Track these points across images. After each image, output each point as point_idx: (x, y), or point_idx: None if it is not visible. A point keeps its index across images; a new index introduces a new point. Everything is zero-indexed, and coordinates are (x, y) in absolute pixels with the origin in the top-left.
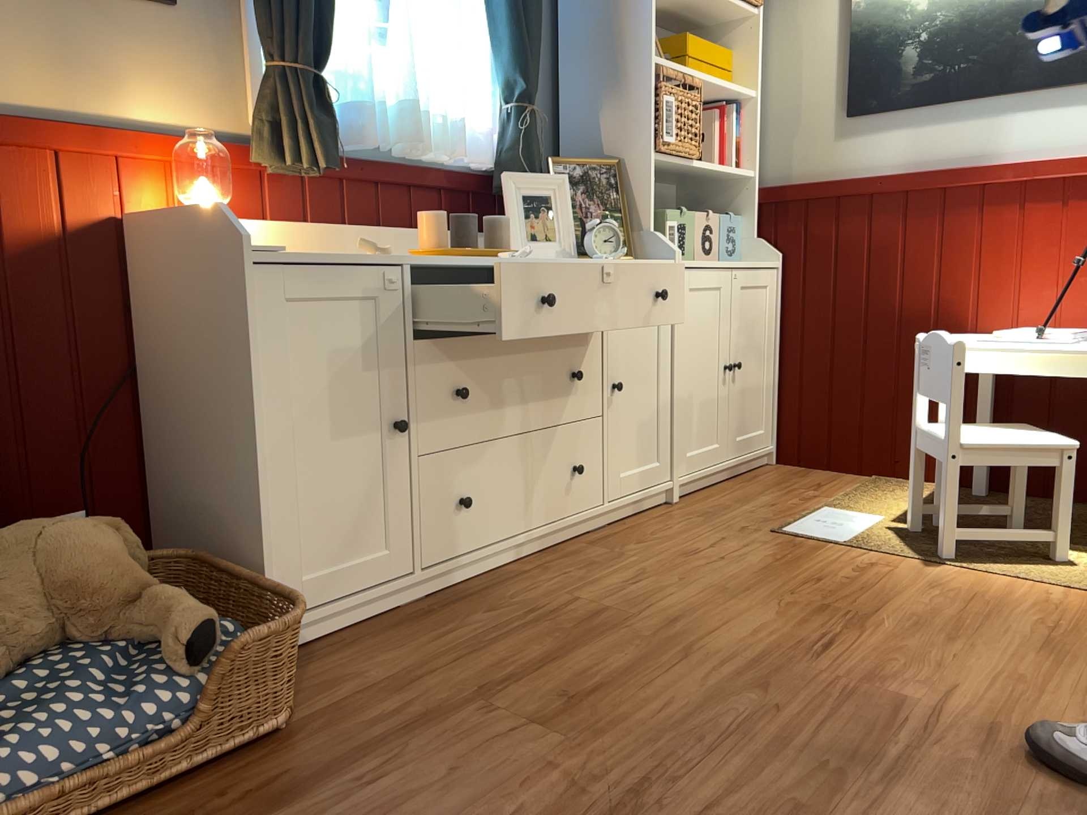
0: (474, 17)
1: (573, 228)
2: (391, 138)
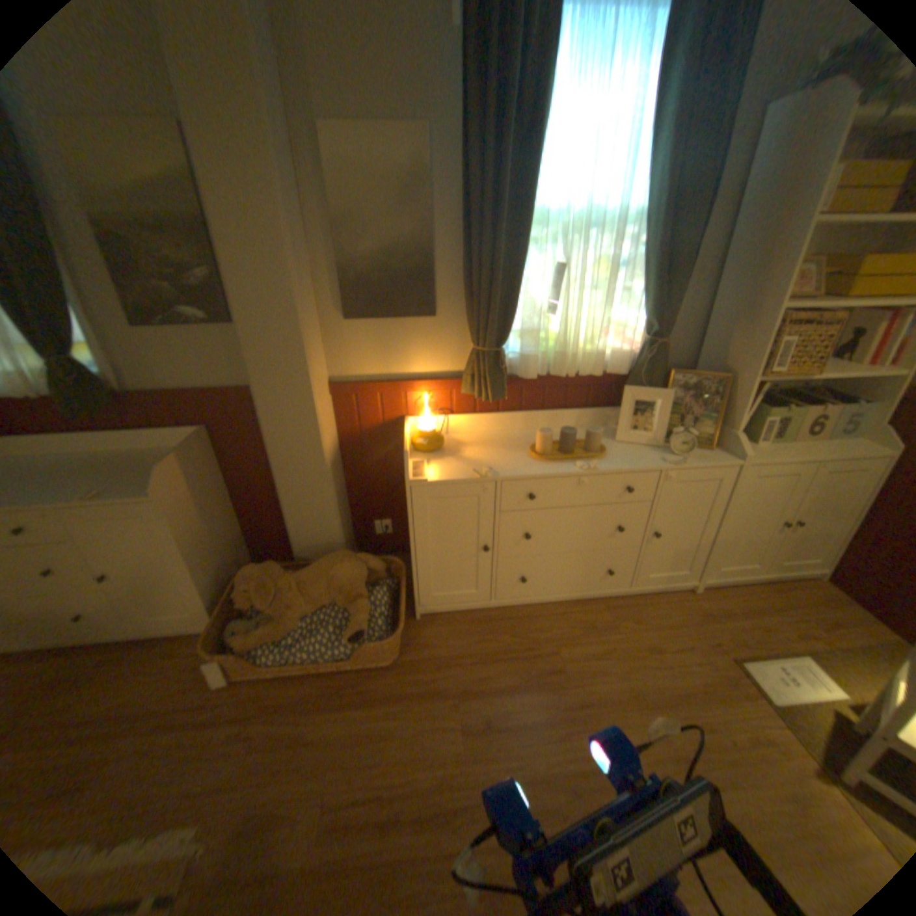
0: (635, 275)
1: (665, 426)
2: (550, 366)
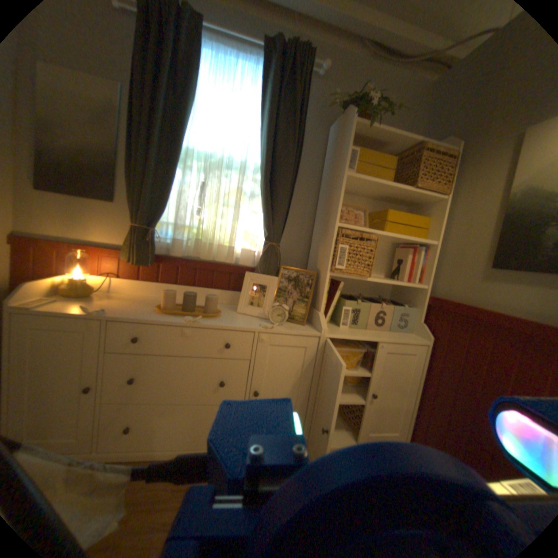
0: (258, 202)
1: (271, 304)
2: (197, 253)
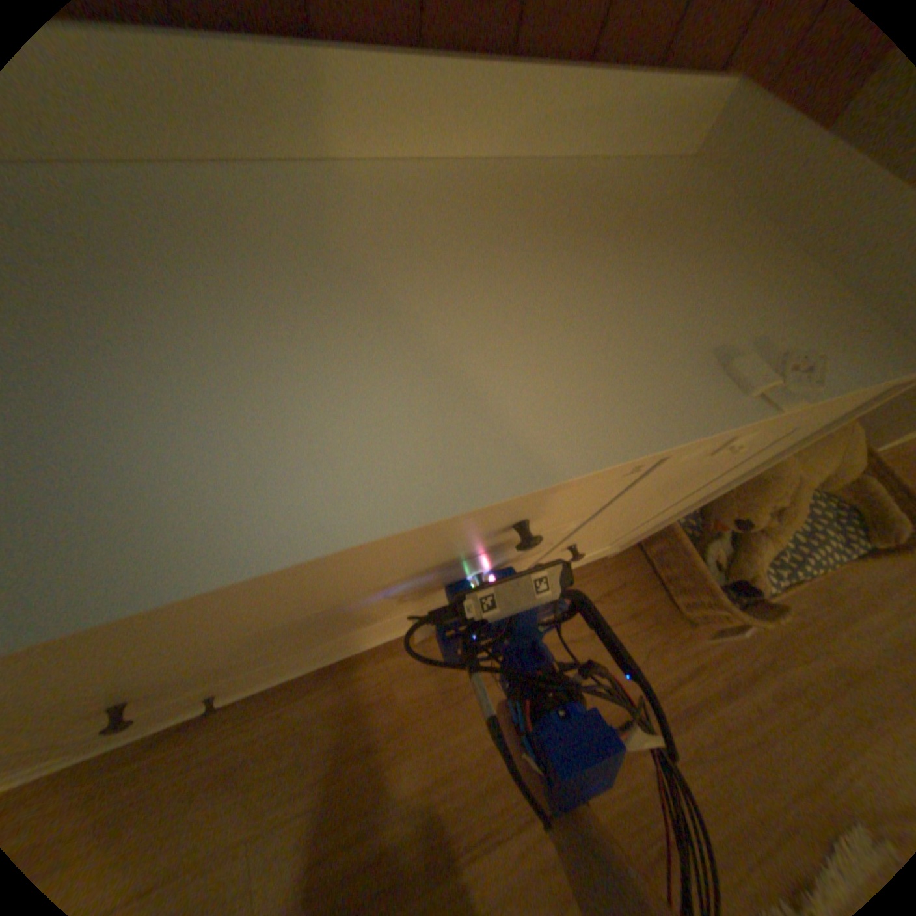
0: None
1: None
2: None
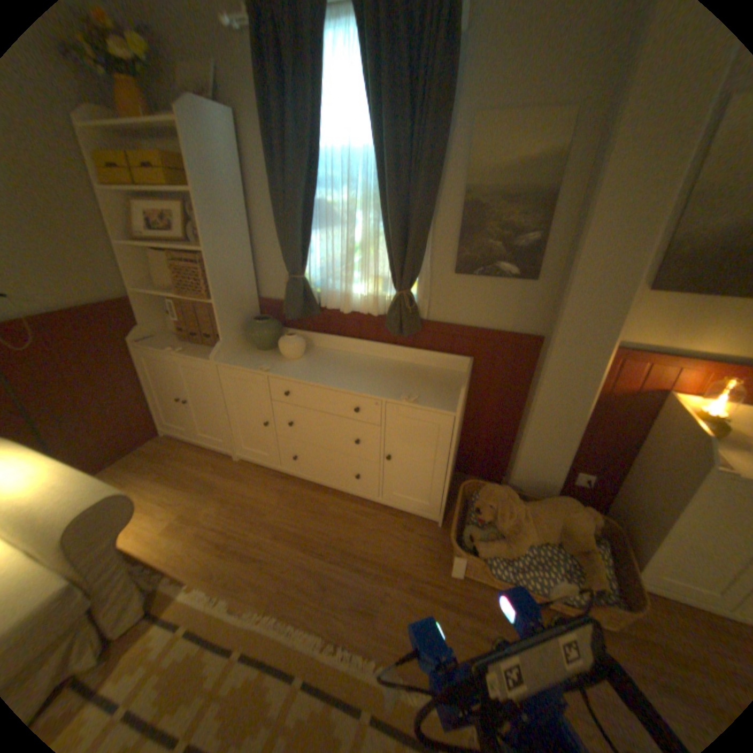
0: None
1: None
2: None
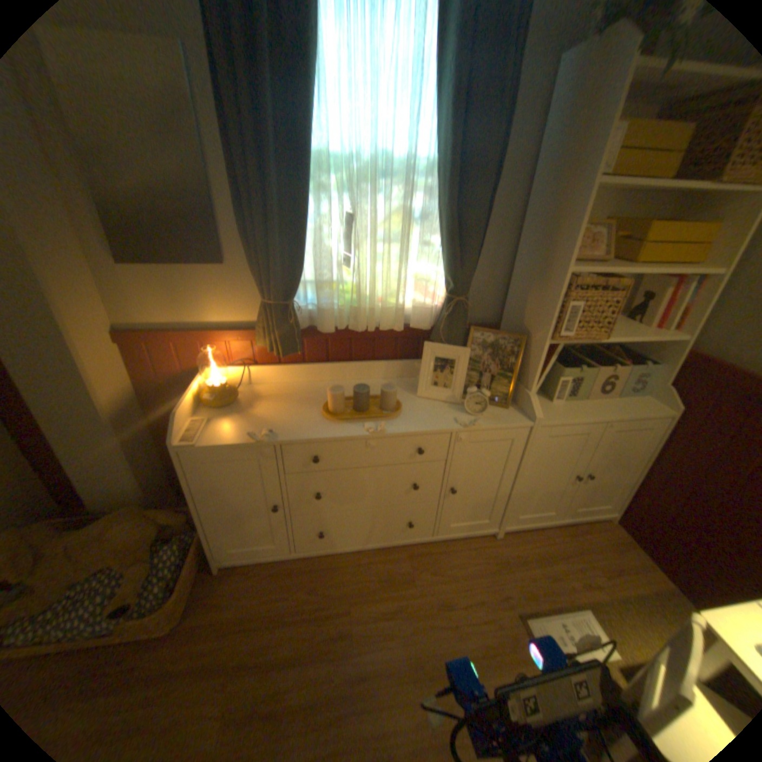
0: (432, 230)
1: (463, 385)
2: (351, 320)
